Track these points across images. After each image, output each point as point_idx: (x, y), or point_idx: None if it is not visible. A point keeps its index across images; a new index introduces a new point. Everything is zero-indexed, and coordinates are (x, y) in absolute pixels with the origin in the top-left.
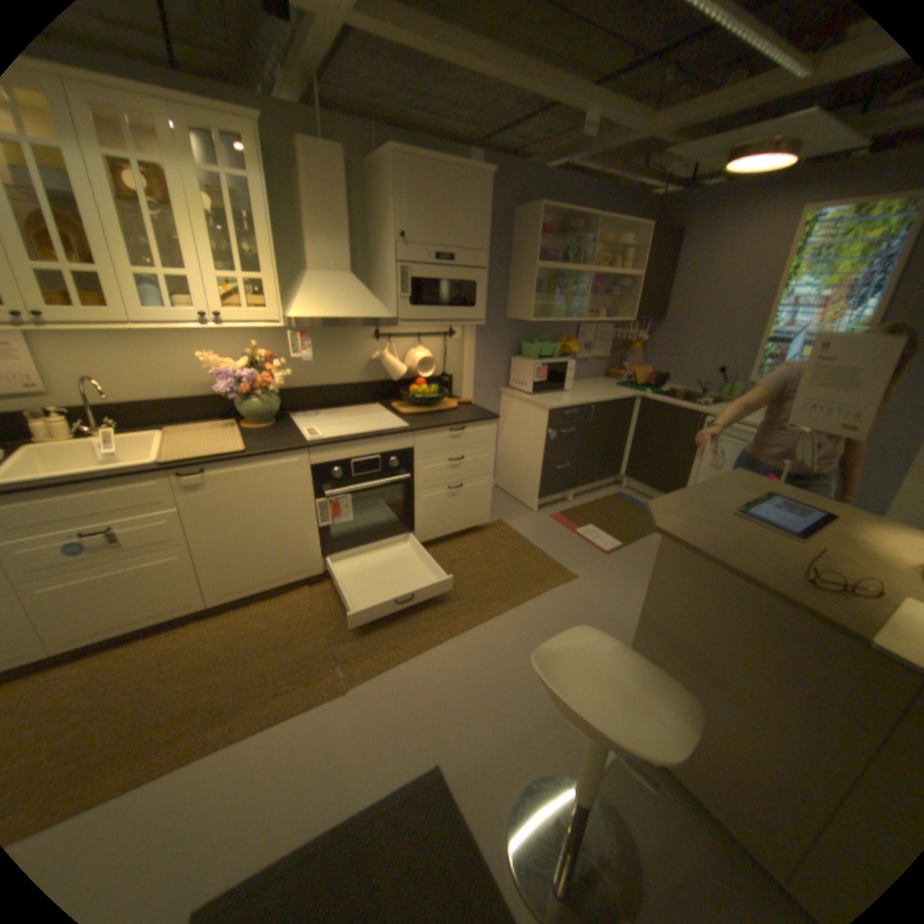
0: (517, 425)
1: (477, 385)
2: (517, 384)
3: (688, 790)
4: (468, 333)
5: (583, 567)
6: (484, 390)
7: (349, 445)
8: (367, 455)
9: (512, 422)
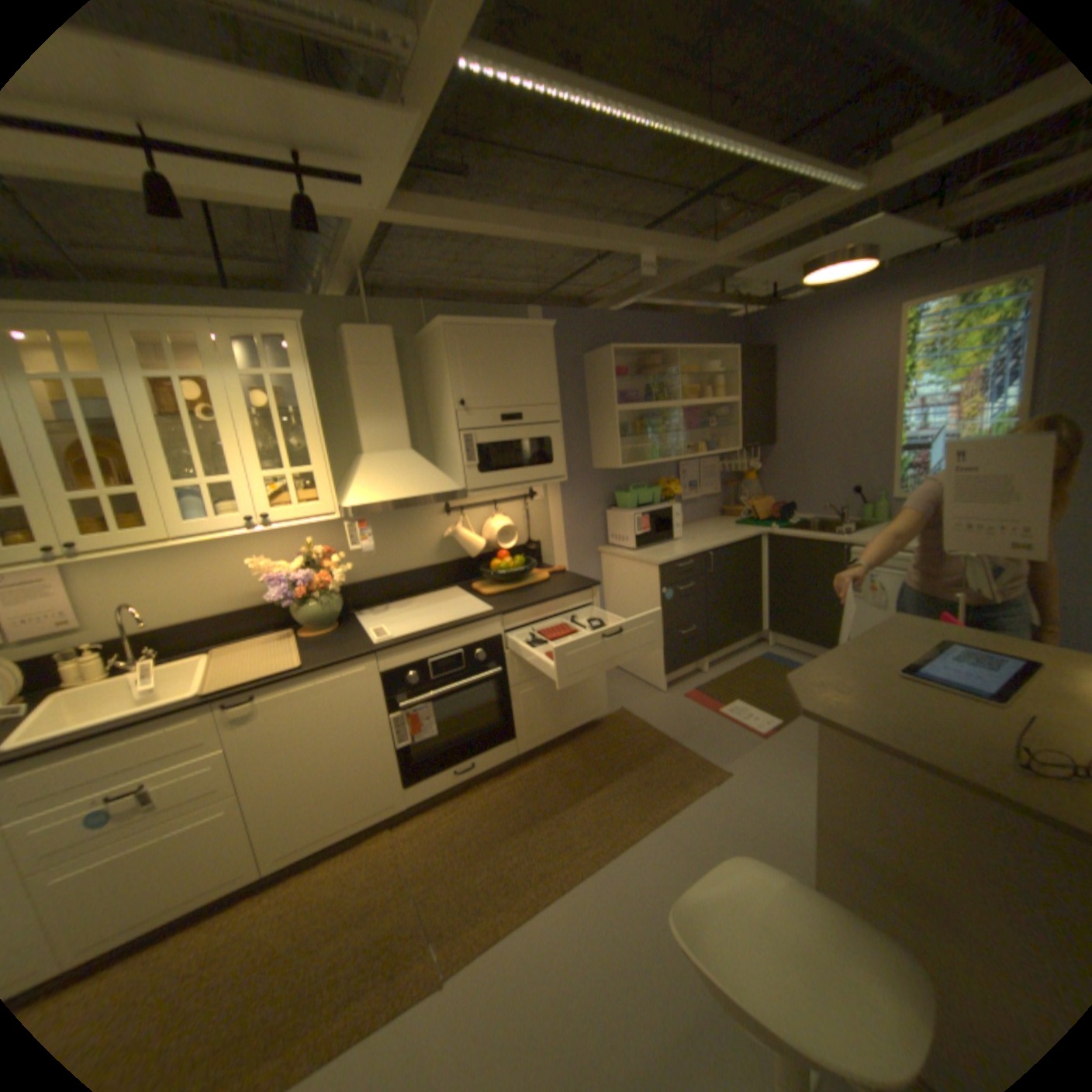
0: (624, 587)
1: (570, 548)
2: (617, 540)
3: None
4: (551, 492)
5: (737, 760)
6: (579, 552)
7: (424, 643)
8: (447, 651)
9: (618, 585)
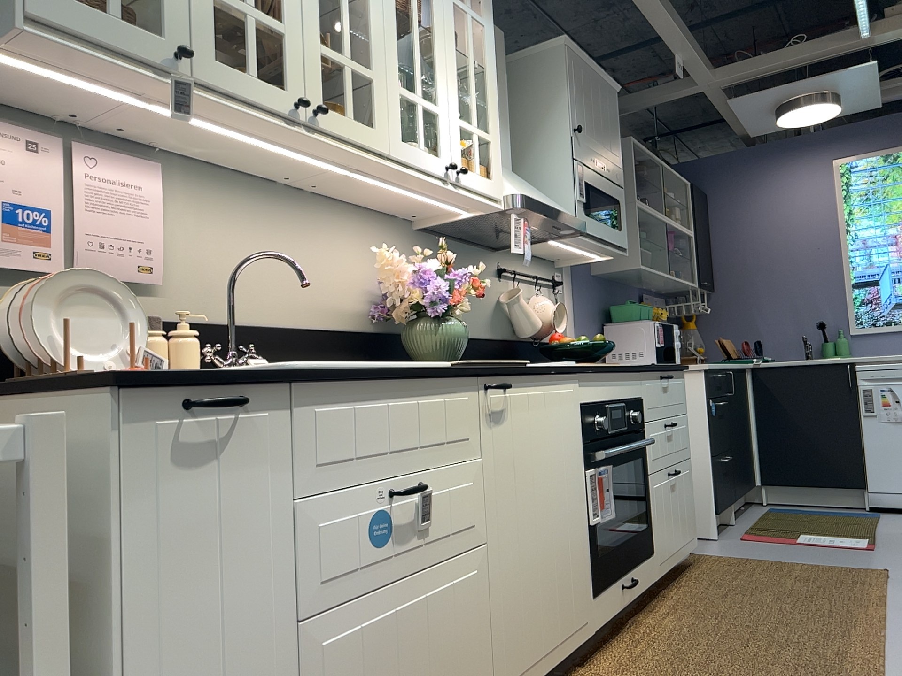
0: None
1: None
2: None
3: None
4: (569, 288)
5: (872, 562)
6: None
7: (605, 379)
8: (610, 403)
9: None
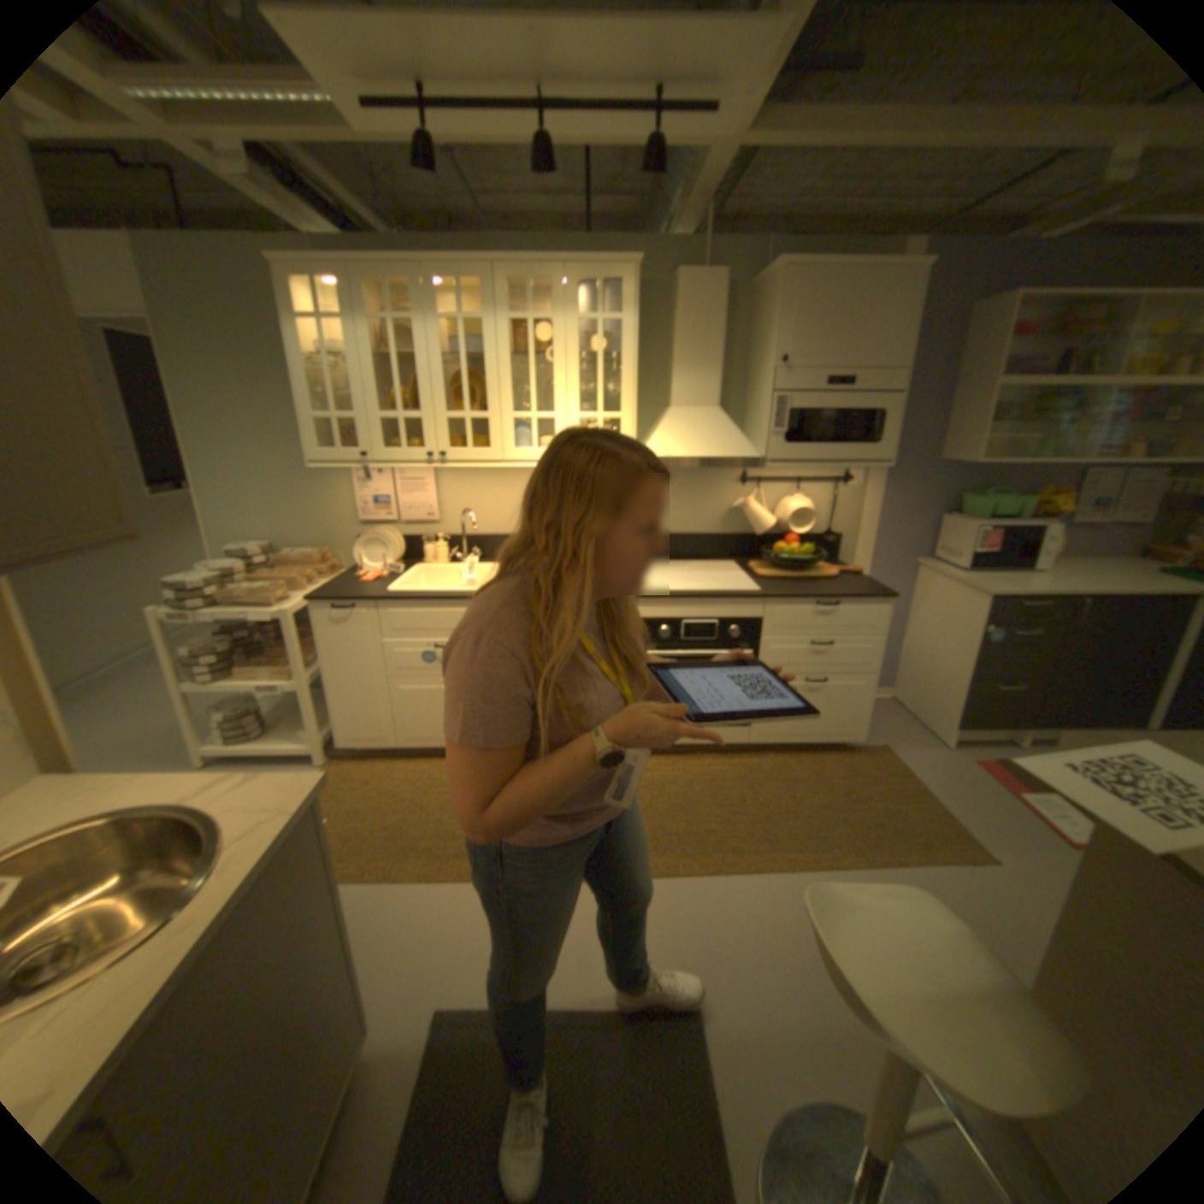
0: (940, 613)
1: (881, 550)
2: (949, 554)
3: None
4: (875, 479)
5: (1019, 855)
6: (891, 558)
7: (683, 603)
8: (703, 618)
9: (932, 609)
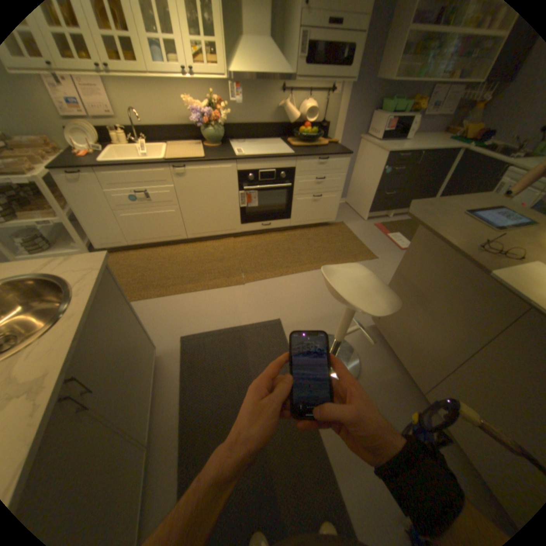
0: (367, 162)
1: (345, 131)
2: (373, 132)
3: (396, 354)
4: (346, 90)
5: (384, 254)
6: (350, 135)
7: (258, 161)
8: (268, 169)
9: (364, 160)
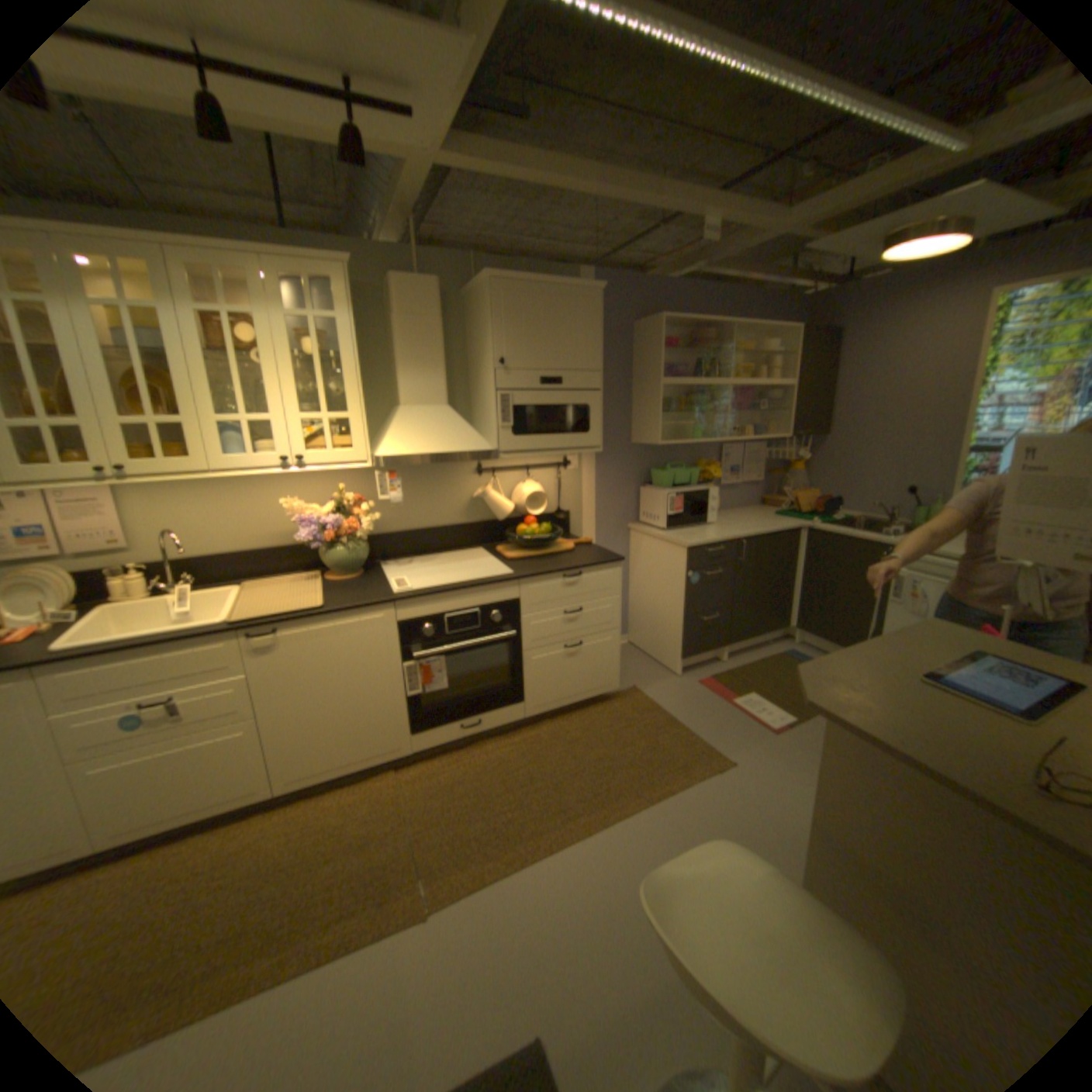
0: (651, 567)
1: (599, 521)
2: (648, 519)
3: None
4: (586, 463)
5: (744, 752)
6: (608, 527)
7: (442, 598)
8: (464, 609)
9: (644, 564)
